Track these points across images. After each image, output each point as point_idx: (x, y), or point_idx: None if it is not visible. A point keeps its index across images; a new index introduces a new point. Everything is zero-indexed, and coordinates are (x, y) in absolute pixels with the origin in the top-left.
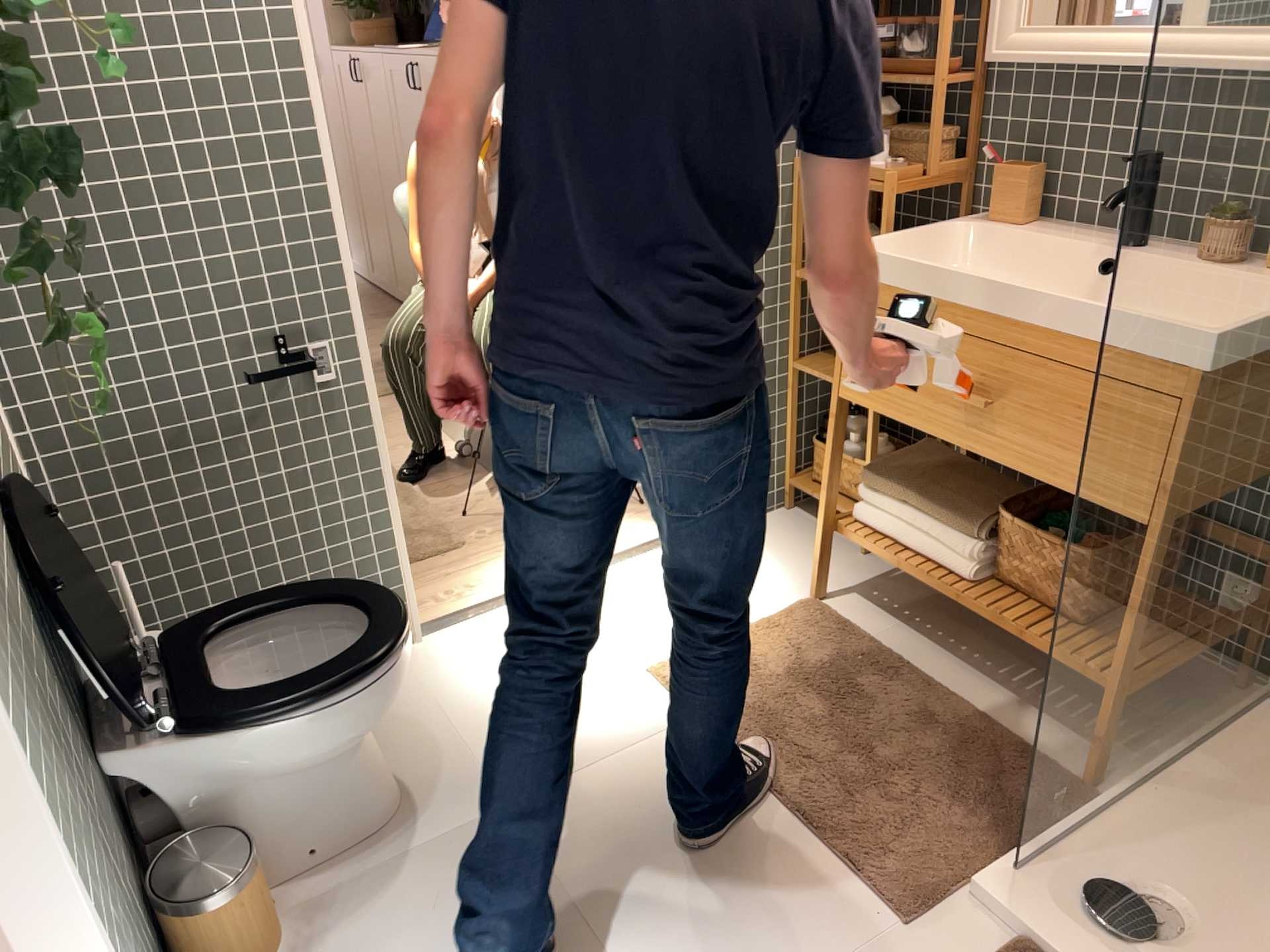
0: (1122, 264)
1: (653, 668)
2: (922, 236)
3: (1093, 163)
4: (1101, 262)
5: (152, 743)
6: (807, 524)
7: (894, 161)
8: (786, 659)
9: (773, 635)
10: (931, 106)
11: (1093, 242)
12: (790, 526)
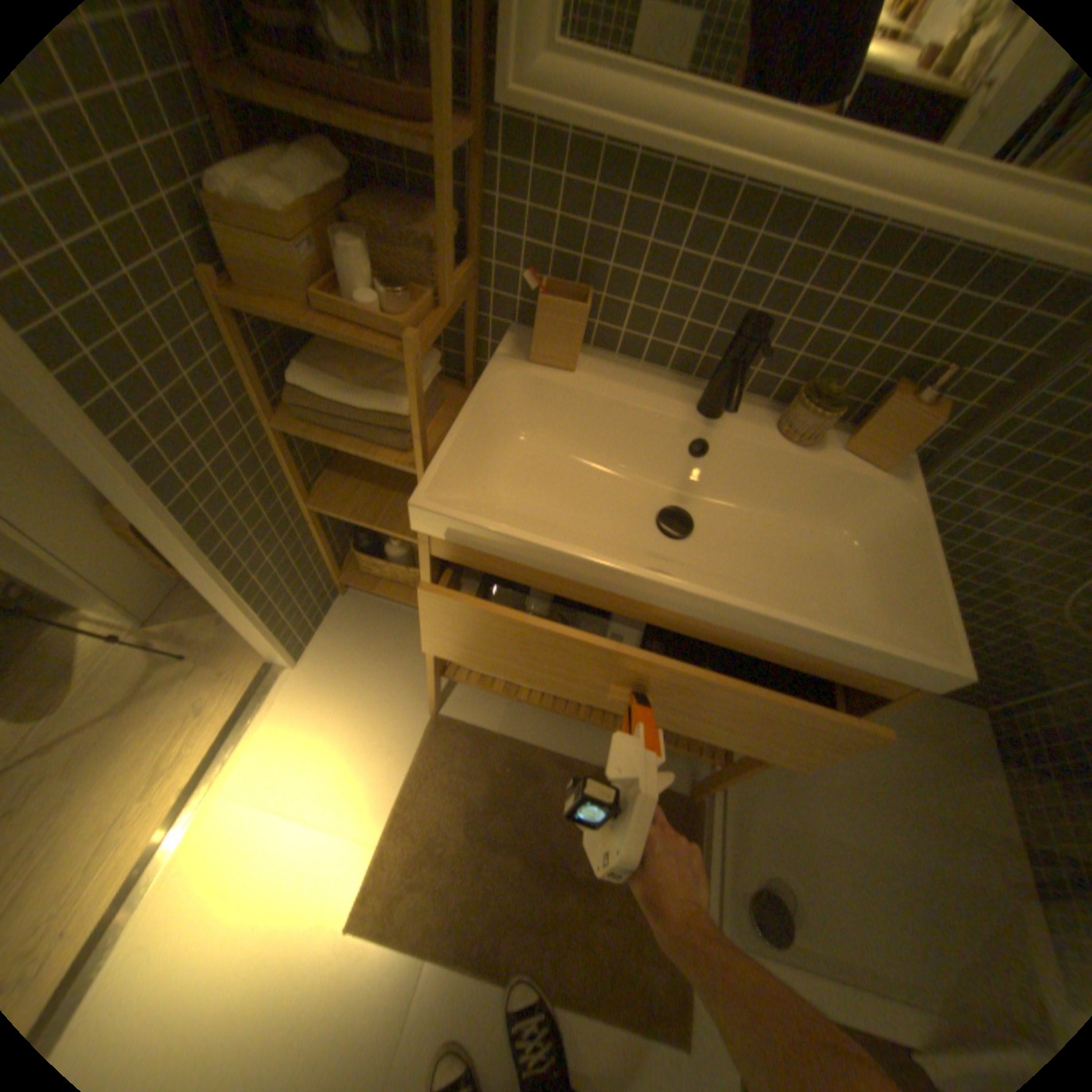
0: (712, 438)
1: (347, 925)
2: (475, 413)
3: (654, 288)
4: (688, 435)
5: None
6: (371, 610)
7: (390, 284)
8: (457, 819)
9: (429, 791)
10: (391, 148)
11: (659, 392)
12: (358, 620)
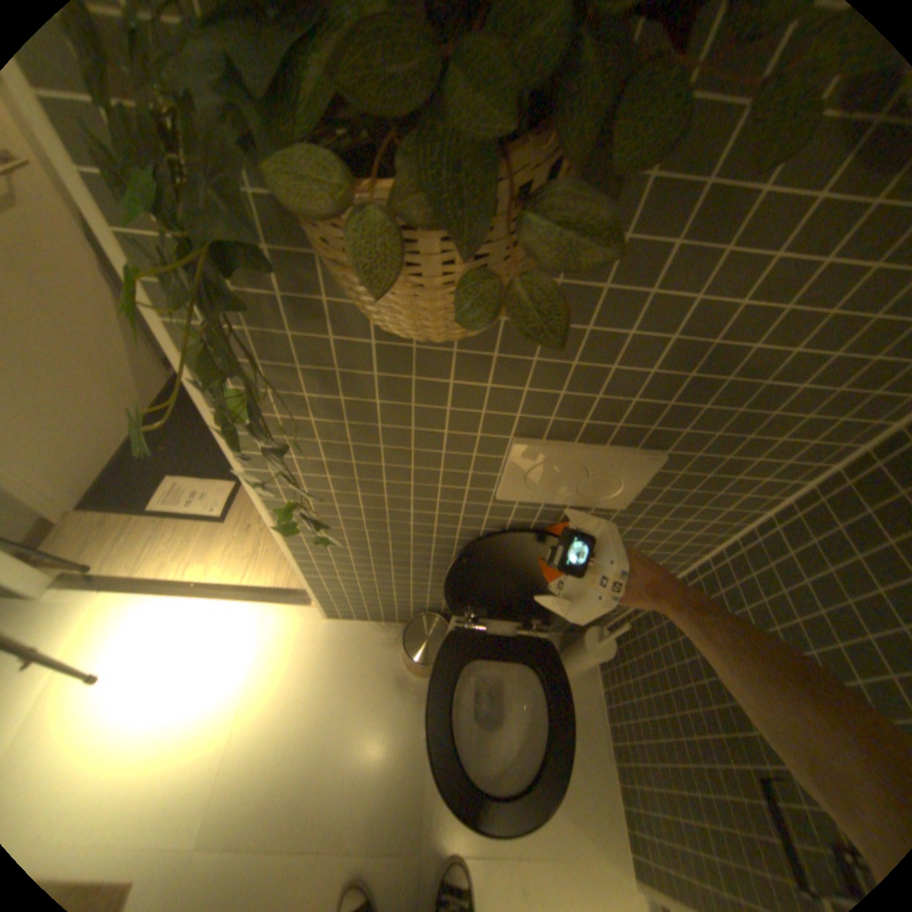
0: None
1: None
2: None
3: None
4: None
5: (456, 620)
6: None
7: None
8: None
9: None
10: None
11: None
12: None
